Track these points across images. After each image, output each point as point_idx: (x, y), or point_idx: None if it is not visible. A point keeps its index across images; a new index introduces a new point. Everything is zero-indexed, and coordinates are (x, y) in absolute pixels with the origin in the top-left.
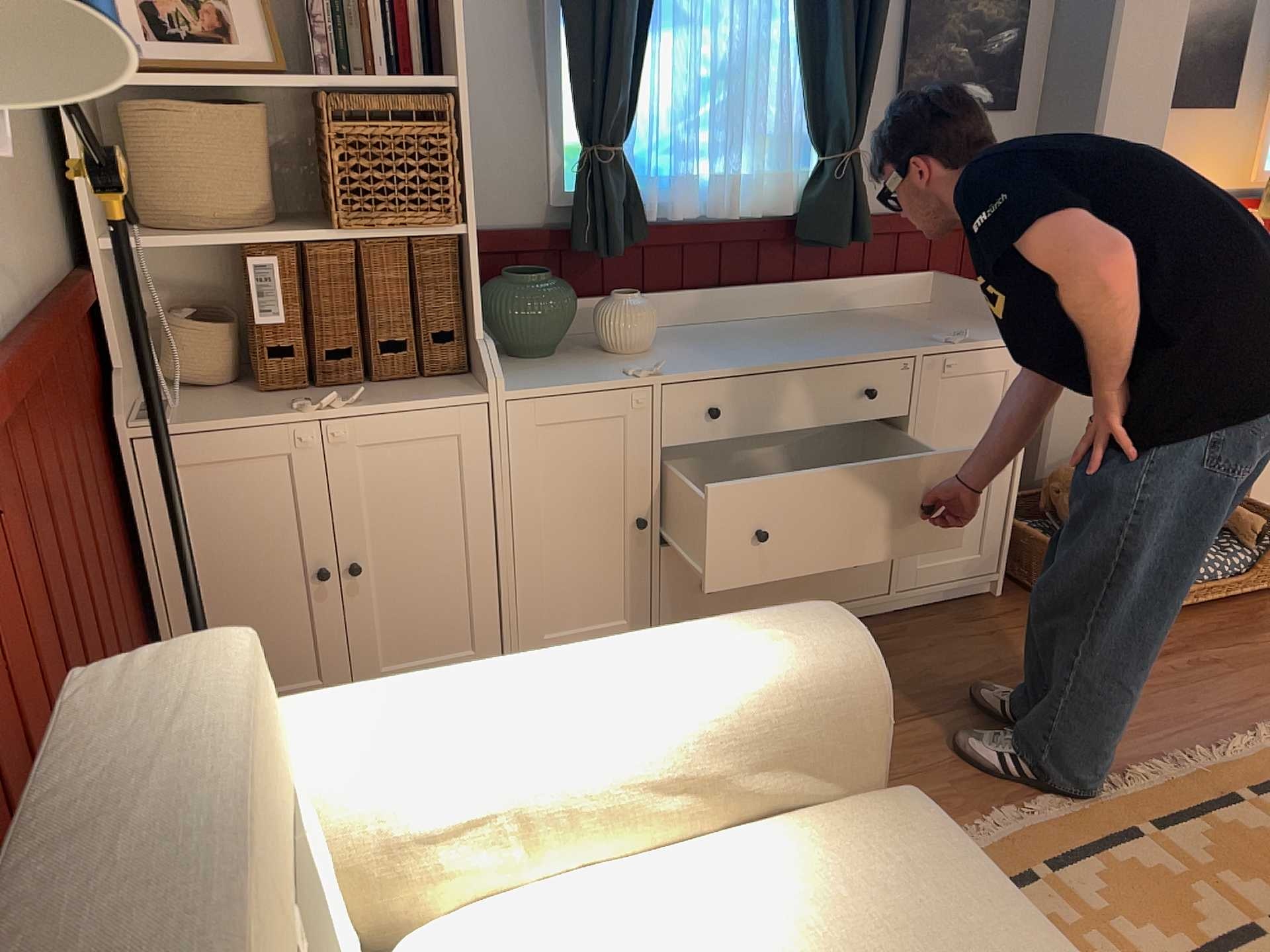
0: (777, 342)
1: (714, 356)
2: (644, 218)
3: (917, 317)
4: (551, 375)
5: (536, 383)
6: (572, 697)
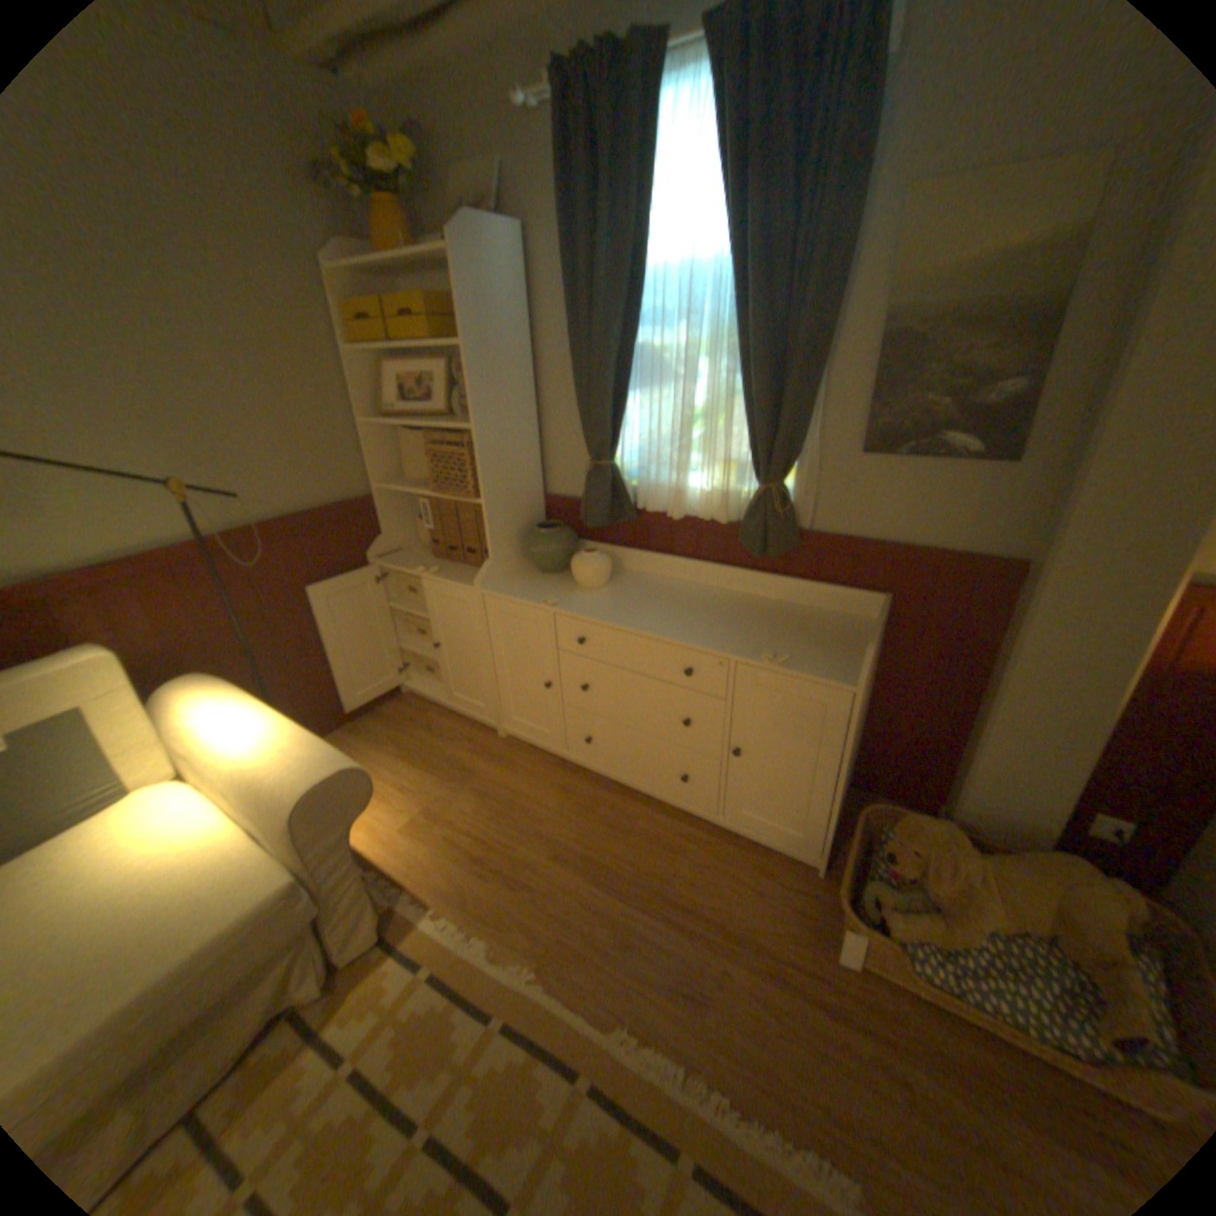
0: (667, 611)
1: (610, 606)
2: (633, 506)
3: (824, 629)
4: (522, 587)
5: (504, 590)
6: (223, 737)
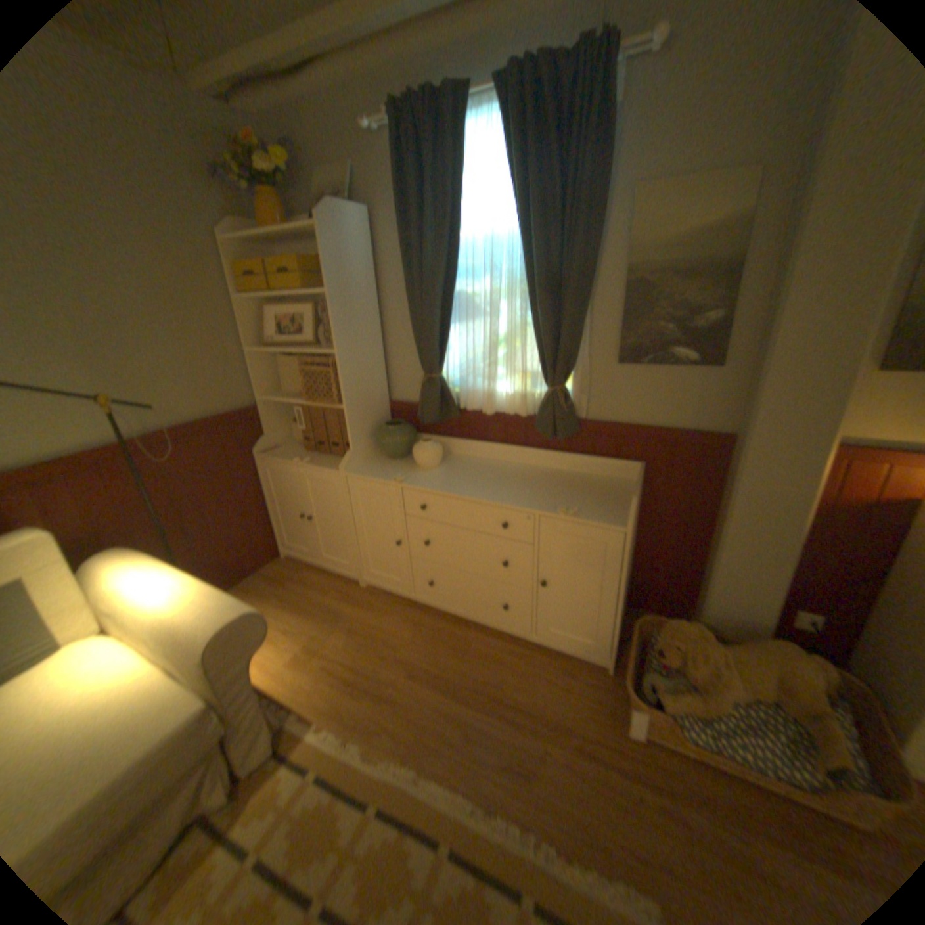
0: (487, 483)
1: (444, 481)
2: (457, 407)
3: (600, 490)
4: (376, 470)
5: (362, 473)
6: (143, 597)
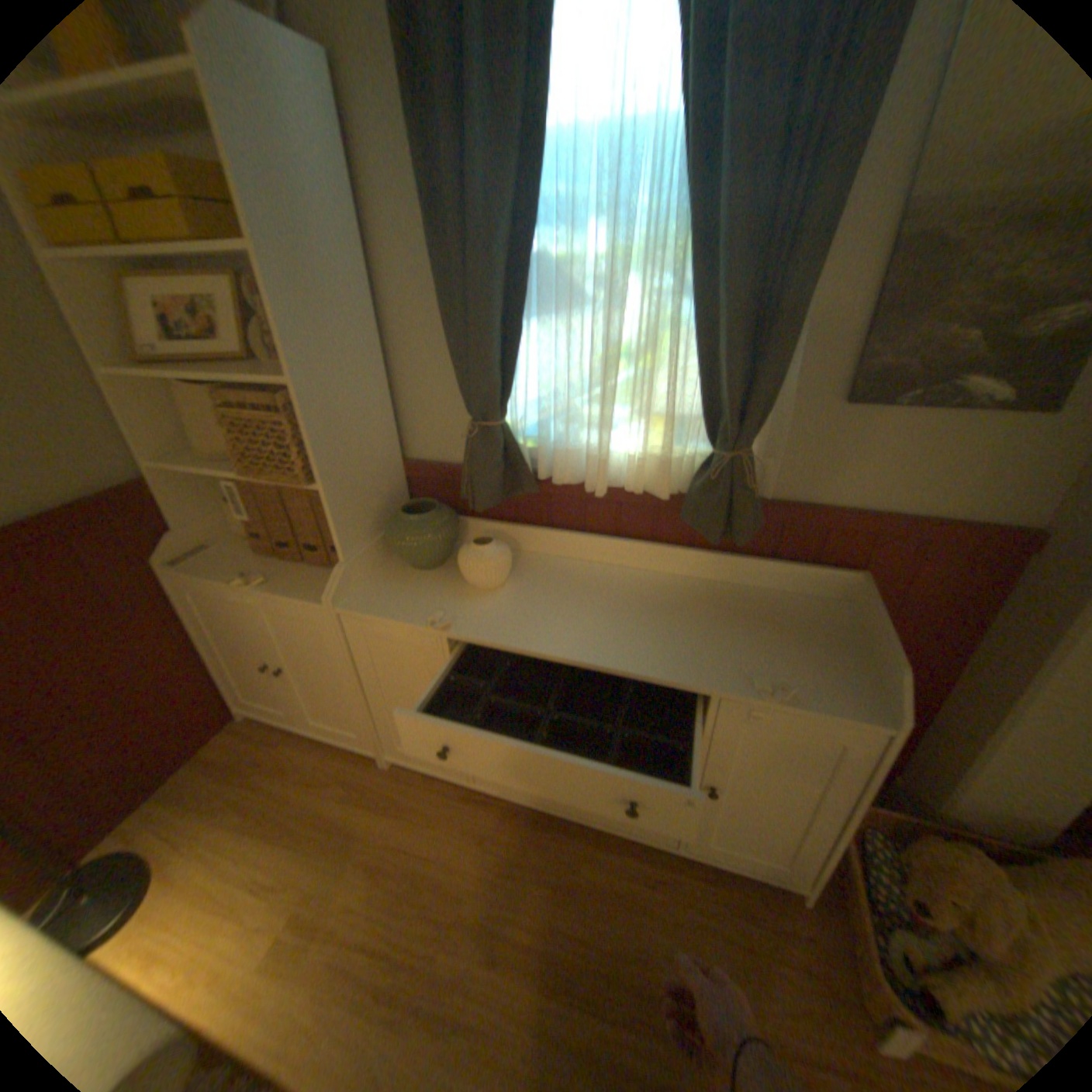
0: (602, 618)
1: (525, 618)
2: (534, 475)
3: (802, 625)
4: (394, 596)
5: (369, 604)
6: None
